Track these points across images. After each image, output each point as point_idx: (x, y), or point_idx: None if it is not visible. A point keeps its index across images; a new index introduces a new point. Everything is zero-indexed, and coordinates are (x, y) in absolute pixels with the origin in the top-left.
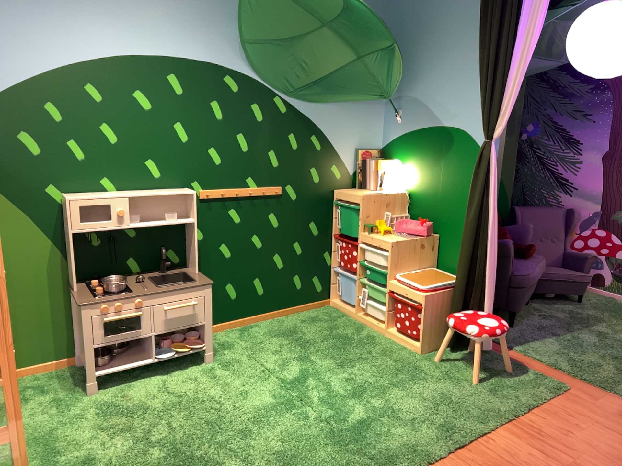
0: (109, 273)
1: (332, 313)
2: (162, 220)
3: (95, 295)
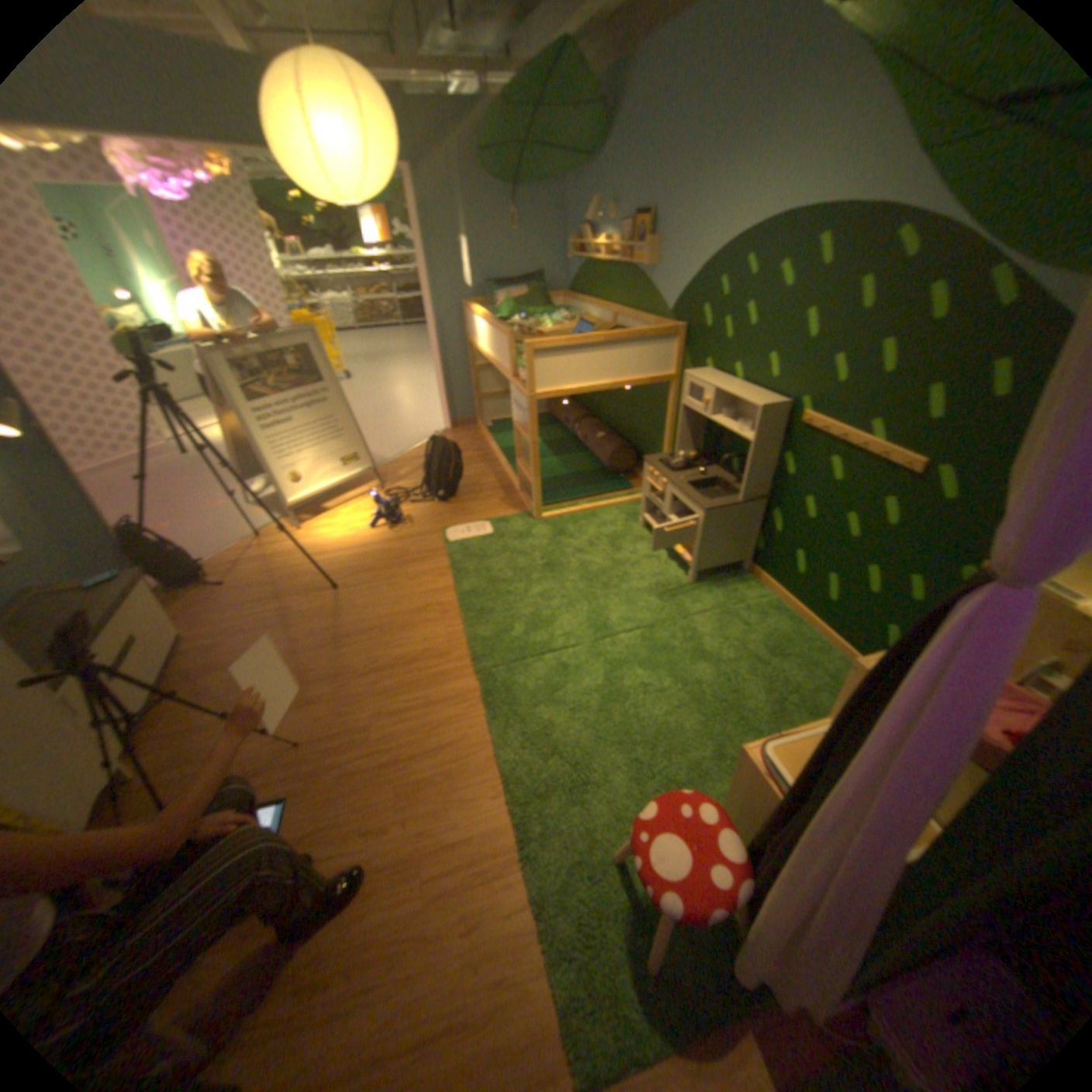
0: (718, 459)
1: None
2: (745, 428)
3: (668, 463)
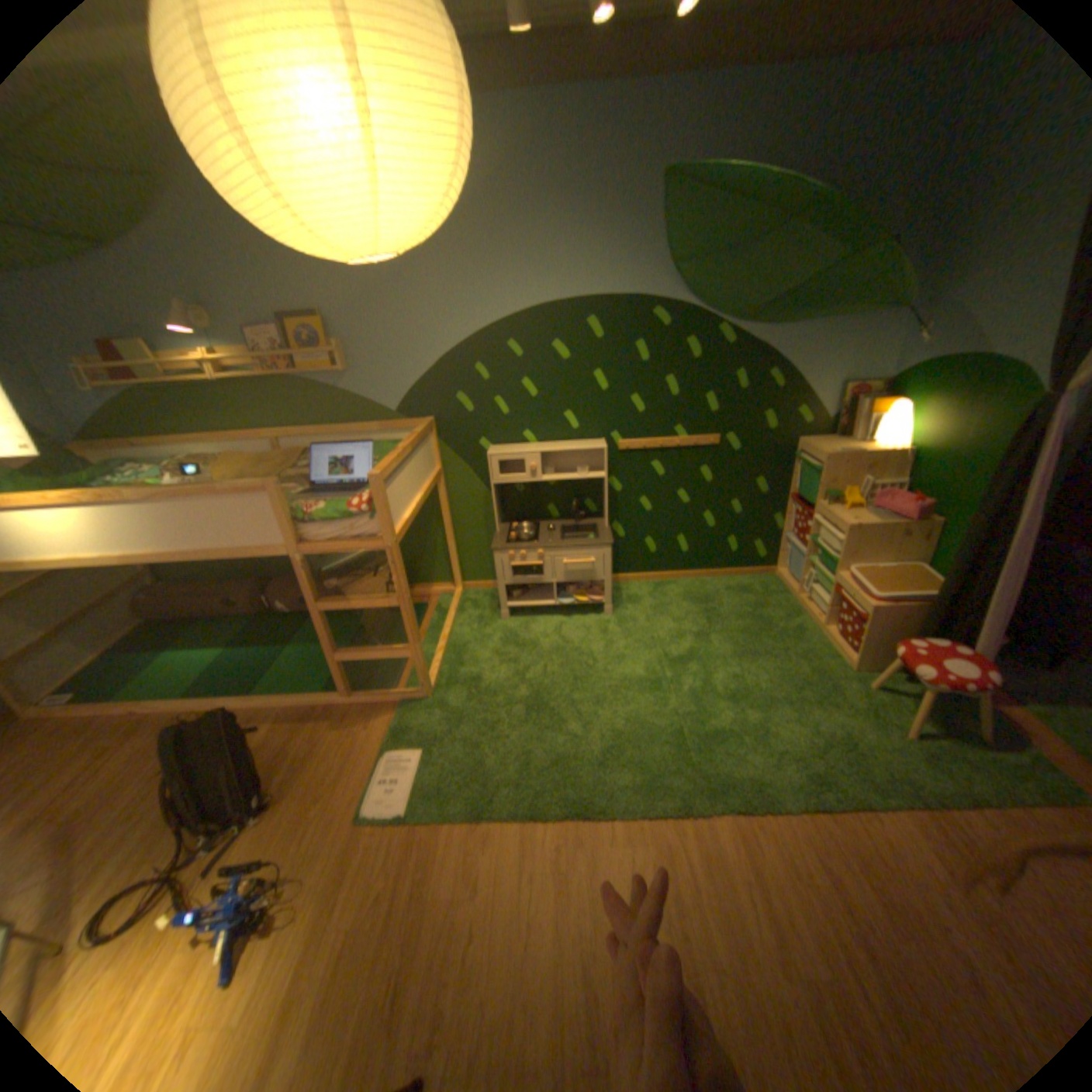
0: (531, 517)
1: (771, 585)
2: (575, 474)
3: (509, 541)
